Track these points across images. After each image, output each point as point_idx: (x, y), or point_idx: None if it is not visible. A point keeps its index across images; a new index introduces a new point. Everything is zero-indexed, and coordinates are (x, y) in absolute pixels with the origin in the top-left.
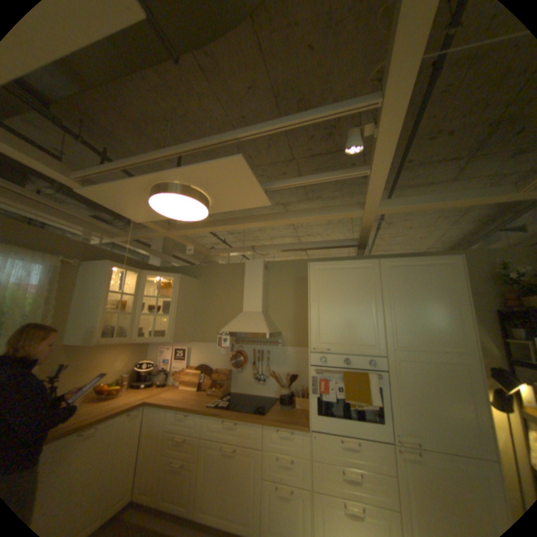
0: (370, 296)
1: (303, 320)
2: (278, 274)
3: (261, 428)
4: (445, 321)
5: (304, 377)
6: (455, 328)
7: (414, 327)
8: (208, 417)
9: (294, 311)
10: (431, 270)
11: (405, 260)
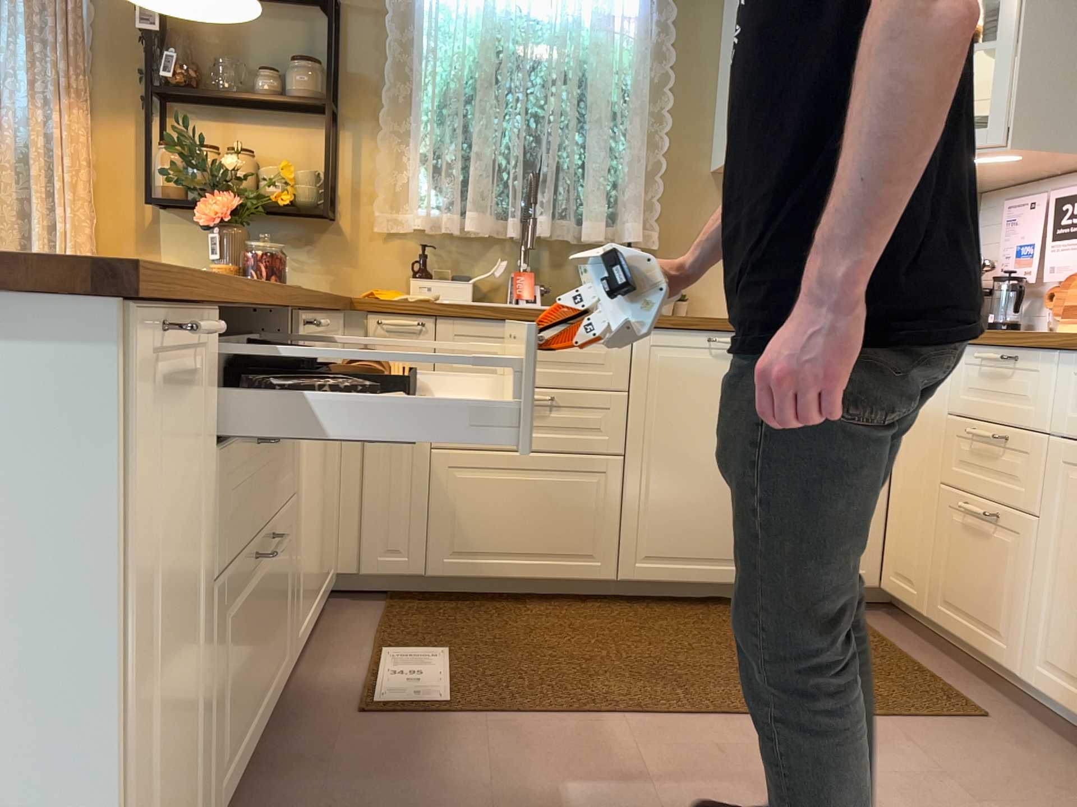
0: None
1: None
2: None
3: None
4: None
5: None
6: None
7: None
8: None
9: None
10: None
11: None
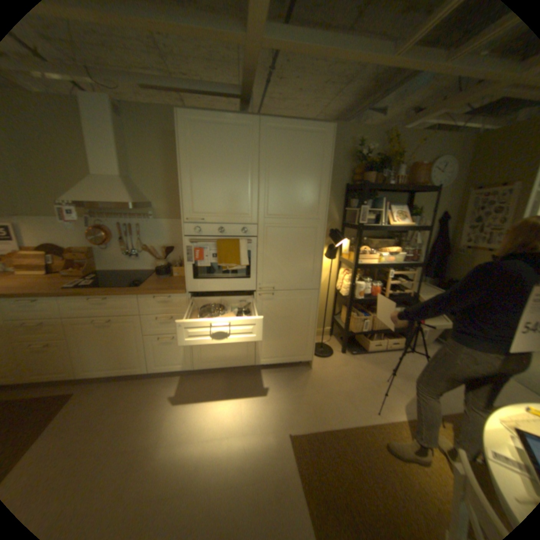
0: (246, 161)
1: (176, 189)
2: (138, 125)
3: (136, 297)
4: (307, 191)
5: (181, 248)
6: (313, 198)
7: (282, 196)
8: (66, 297)
9: (164, 178)
10: (306, 137)
11: (285, 122)
